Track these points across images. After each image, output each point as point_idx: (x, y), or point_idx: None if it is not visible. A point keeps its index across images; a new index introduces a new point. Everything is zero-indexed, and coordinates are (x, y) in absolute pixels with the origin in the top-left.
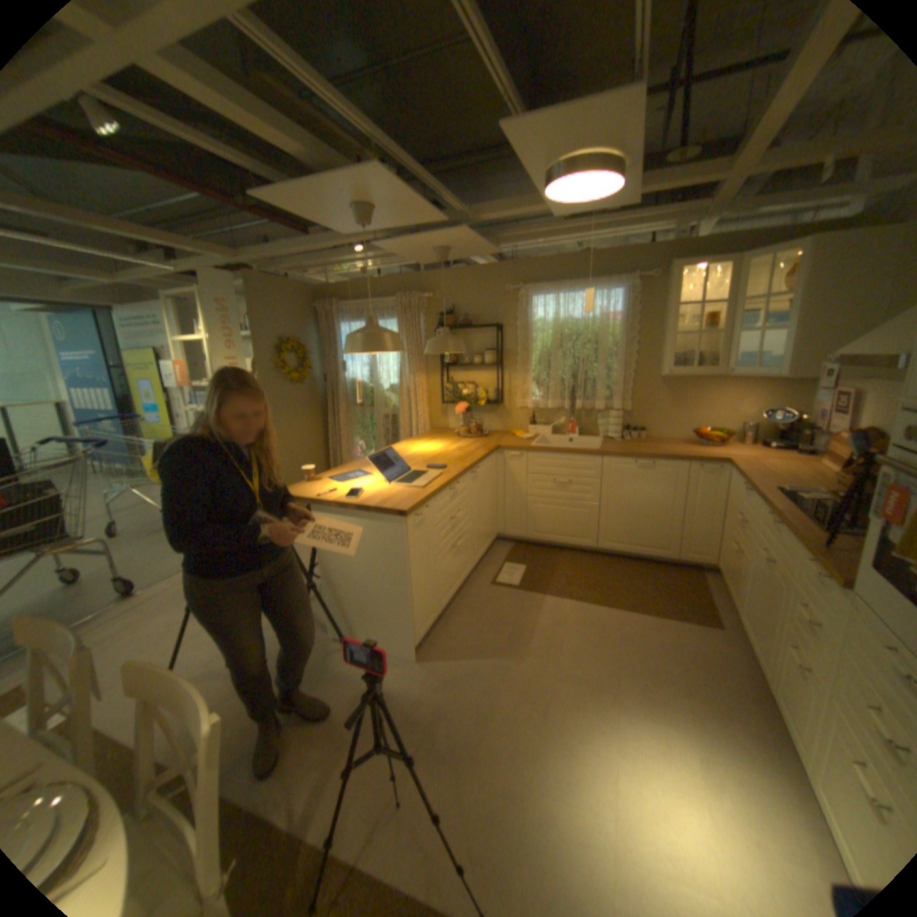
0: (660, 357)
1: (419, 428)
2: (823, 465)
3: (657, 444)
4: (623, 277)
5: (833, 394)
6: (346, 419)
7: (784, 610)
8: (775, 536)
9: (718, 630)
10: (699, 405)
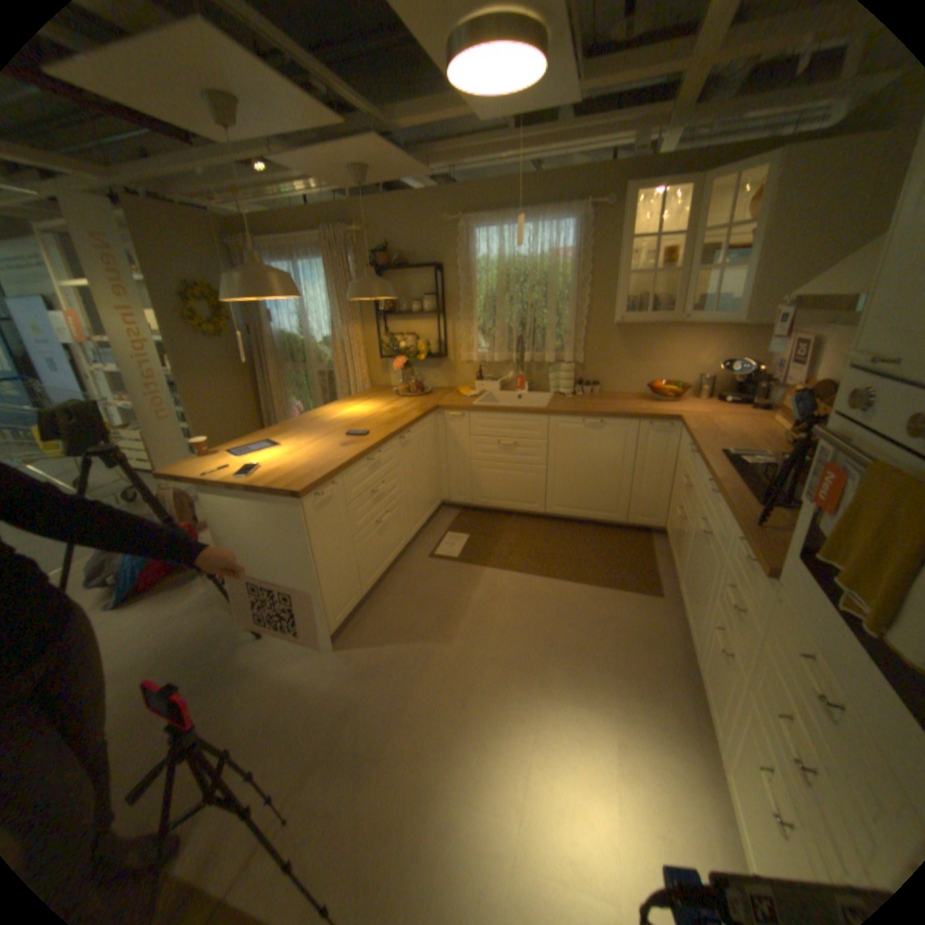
0: (615, 301)
1: (357, 386)
2: (776, 421)
3: (609, 400)
4: (574, 205)
5: (793, 342)
6: (278, 377)
7: (716, 587)
8: (713, 505)
9: (657, 598)
10: (655, 356)
